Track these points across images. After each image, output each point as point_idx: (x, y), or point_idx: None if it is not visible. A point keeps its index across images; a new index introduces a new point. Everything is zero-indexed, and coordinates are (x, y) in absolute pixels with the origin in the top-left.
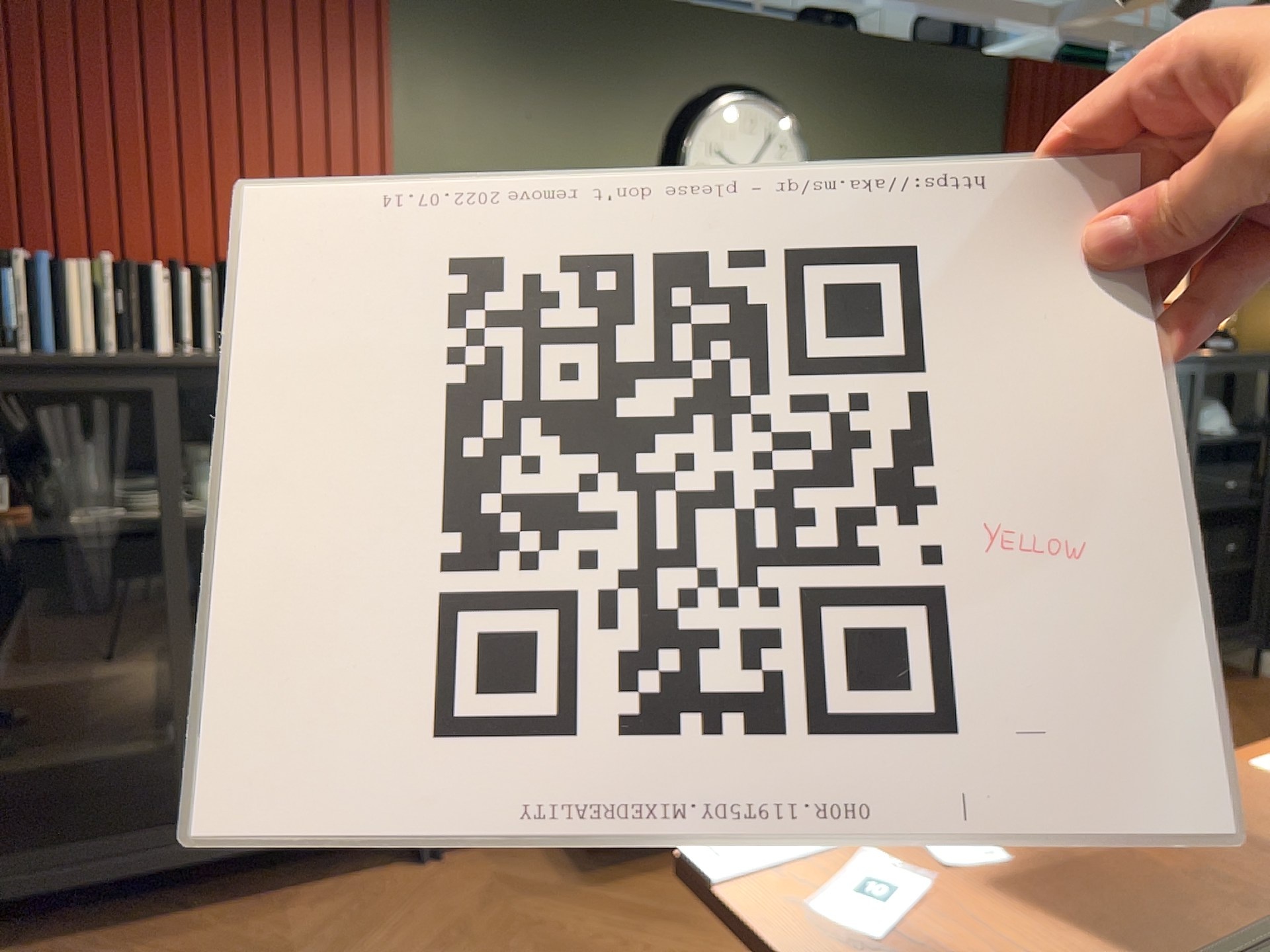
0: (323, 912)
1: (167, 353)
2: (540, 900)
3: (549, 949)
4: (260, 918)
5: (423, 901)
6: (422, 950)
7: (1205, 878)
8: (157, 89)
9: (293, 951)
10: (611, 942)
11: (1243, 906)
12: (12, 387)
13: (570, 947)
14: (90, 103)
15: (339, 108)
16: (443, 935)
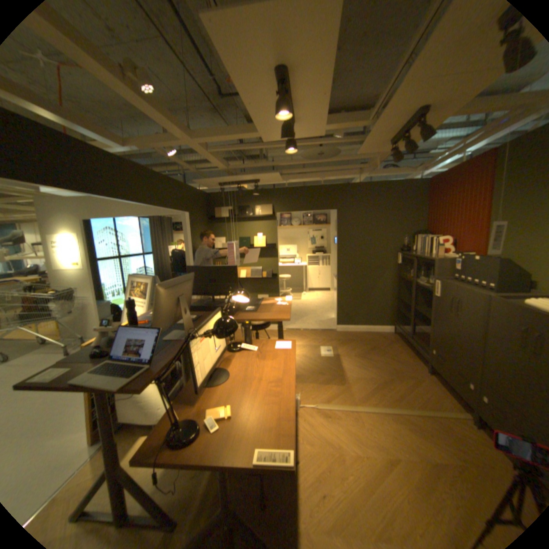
0: (411, 362)
1: (431, 254)
2: (413, 385)
3: (394, 382)
4: (409, 356)
5: (414, 372)
6: (396, 369)
7: (268, 310)
8: (455, 200)
9: (398, 358)
10: (395, 390)
11: (263, 310)
12: (406, 257)
13: (394, 384)
14: (448, 206)
15: (480, 194)
16: (401, 372)
